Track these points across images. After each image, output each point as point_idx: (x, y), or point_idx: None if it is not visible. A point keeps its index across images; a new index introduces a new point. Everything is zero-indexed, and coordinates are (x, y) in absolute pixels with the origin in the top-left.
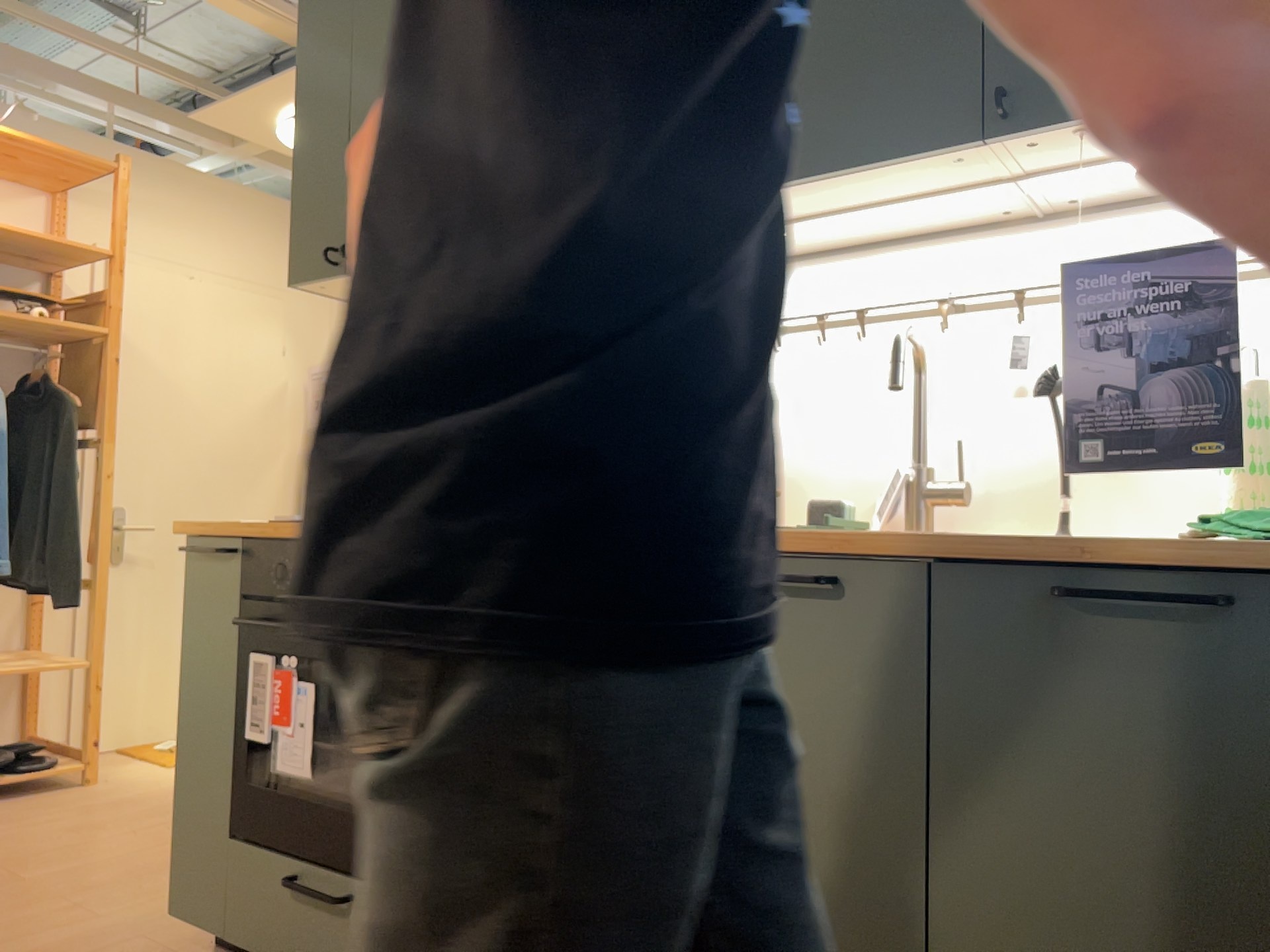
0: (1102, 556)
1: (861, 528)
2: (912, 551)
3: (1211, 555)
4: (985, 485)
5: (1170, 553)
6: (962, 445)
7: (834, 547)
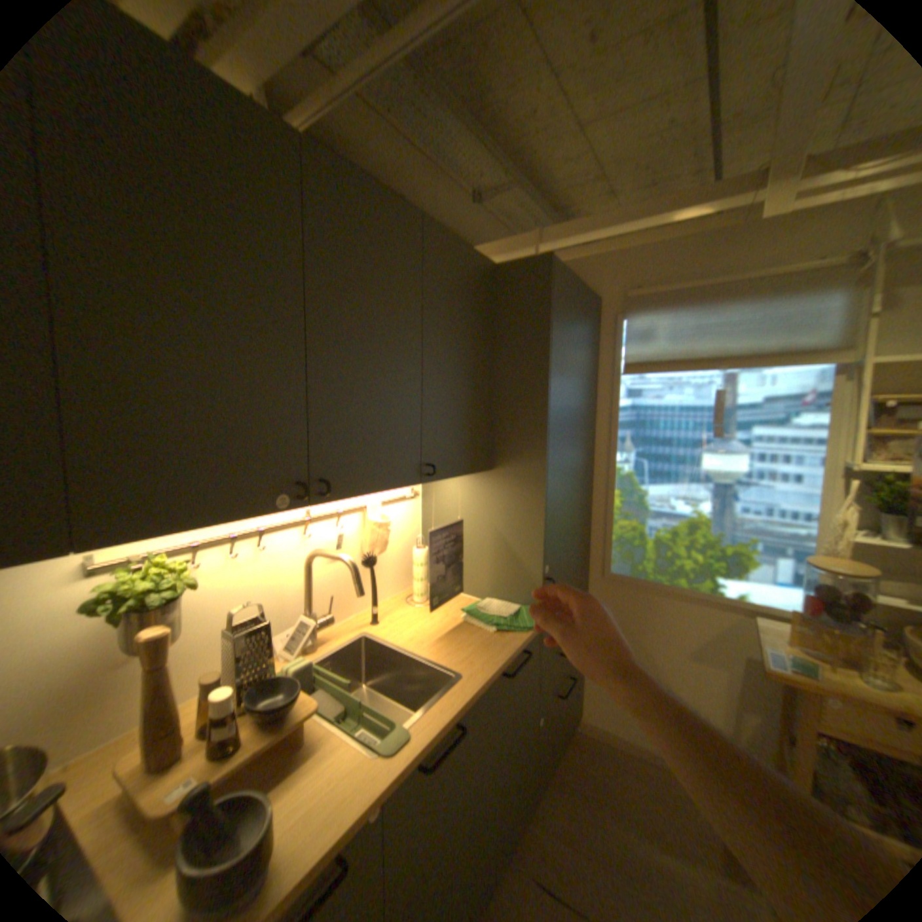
0: (512, 658)
1: (317, 670)
2: (481, 693)
3: (527, 644)
4: (322, 608)
5: (513, 646)
6: (333, 598)
7: (460, 713)
